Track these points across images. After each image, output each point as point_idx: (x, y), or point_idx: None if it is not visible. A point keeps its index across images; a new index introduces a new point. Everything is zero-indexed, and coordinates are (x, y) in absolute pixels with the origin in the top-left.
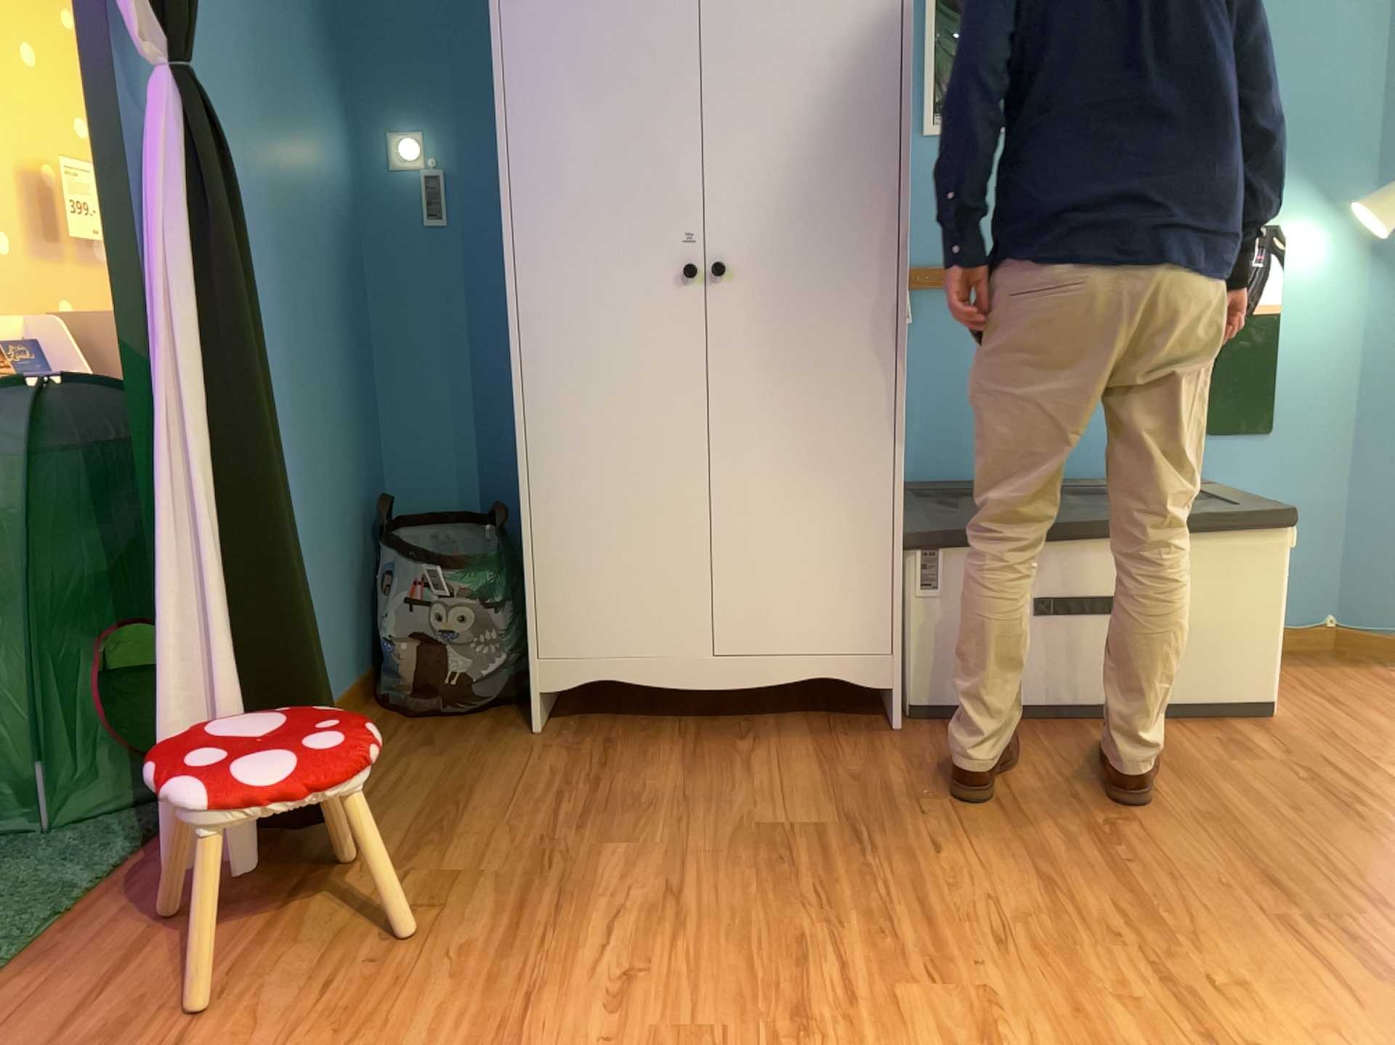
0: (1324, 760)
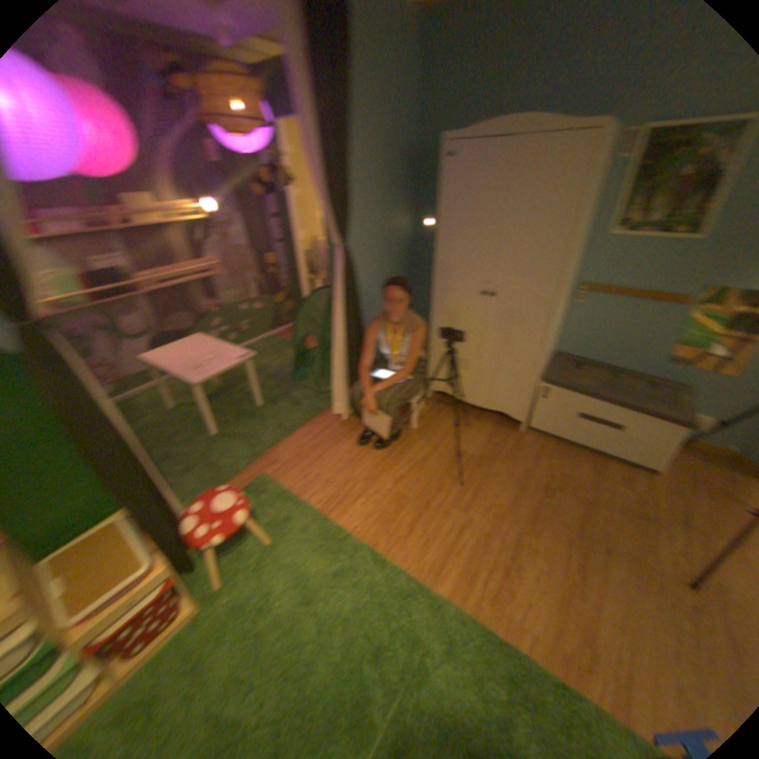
0: (656, 501)
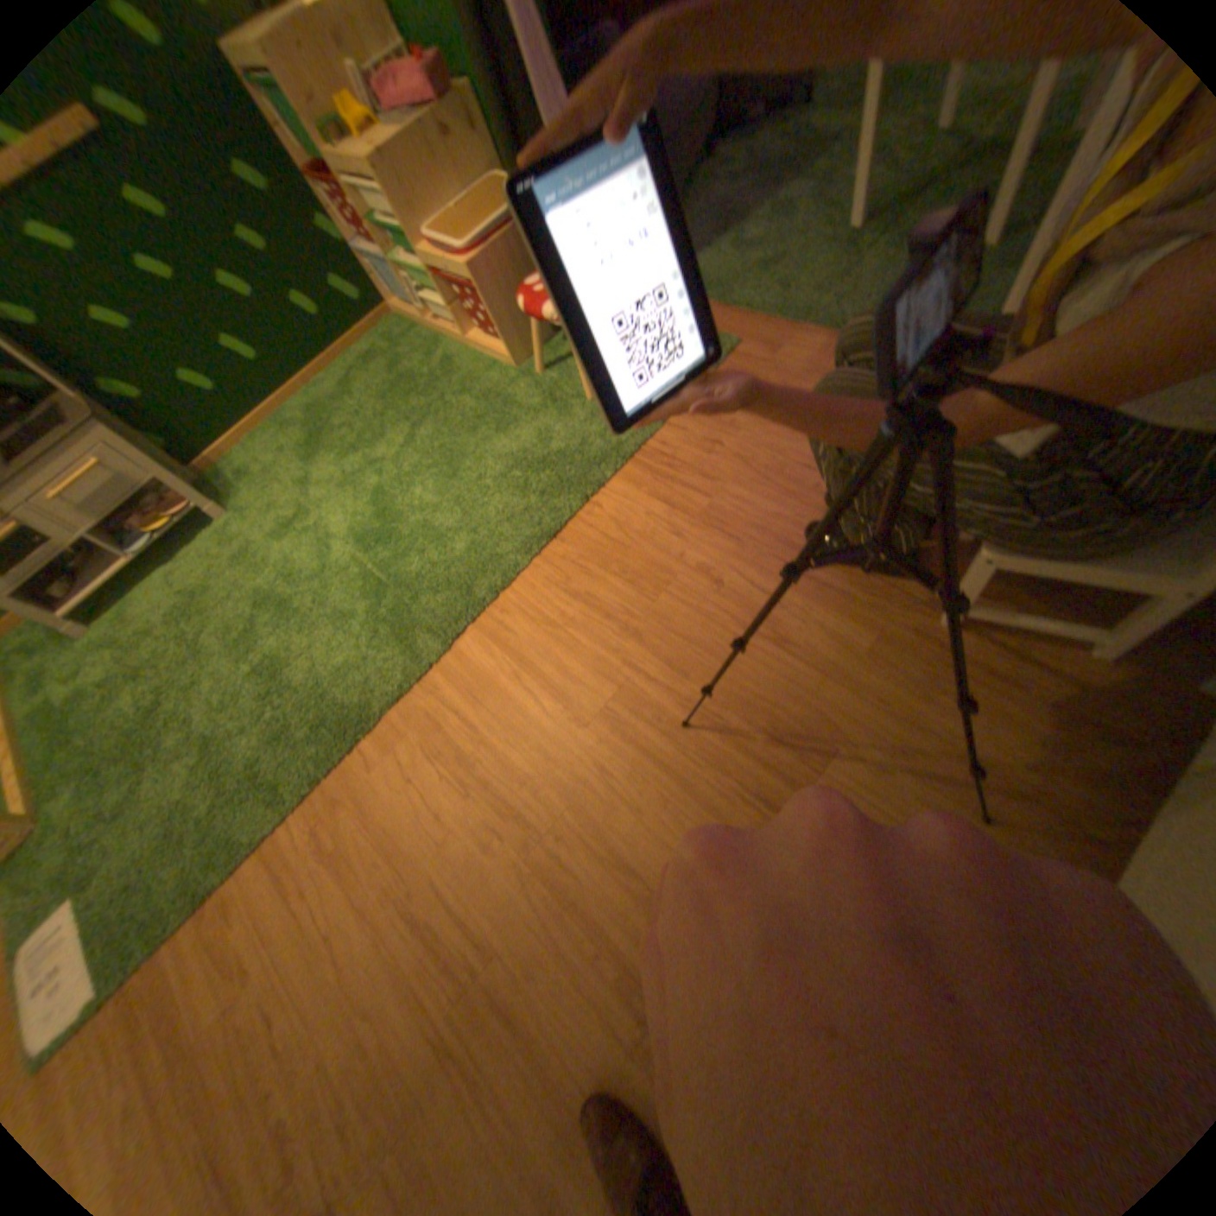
0: None
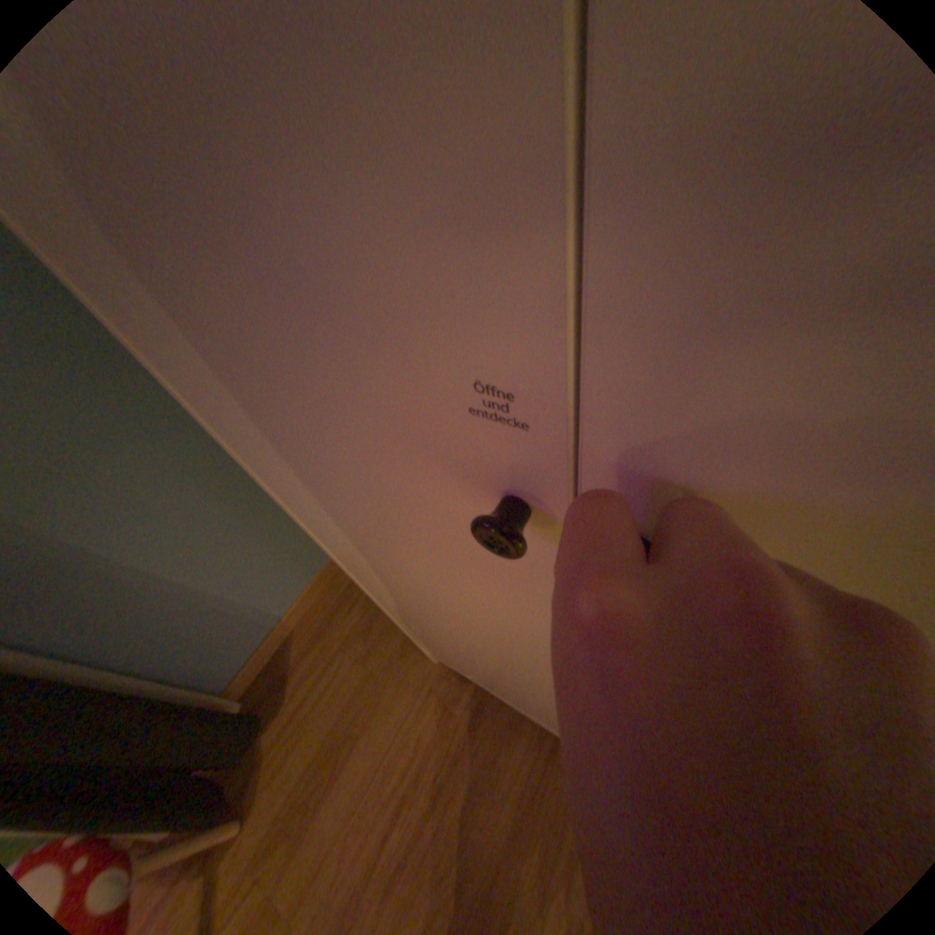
0: None
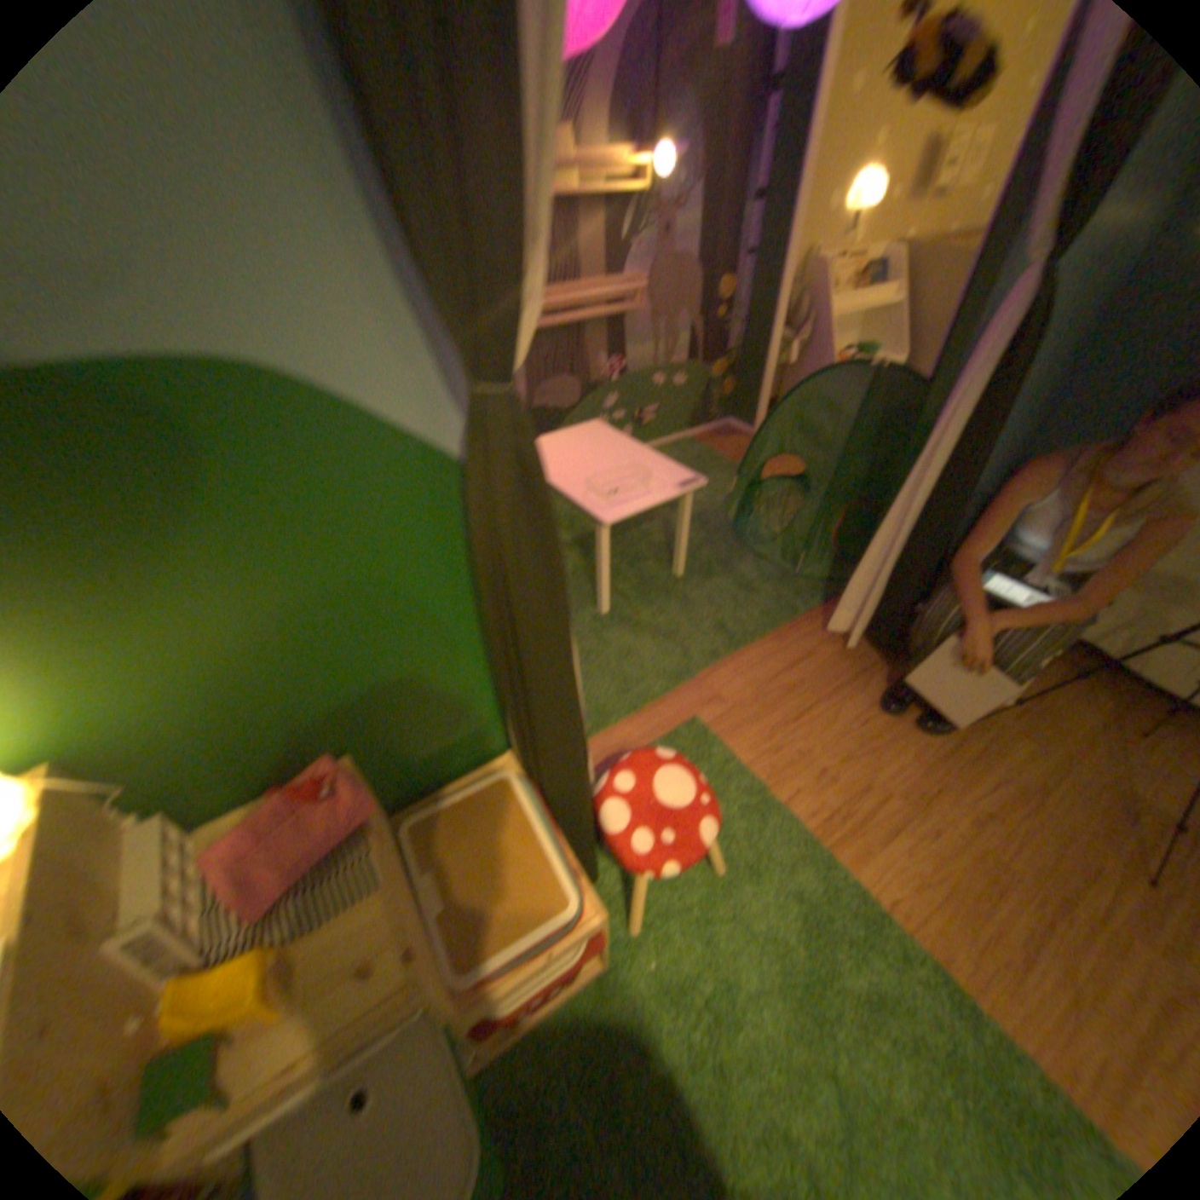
0: None
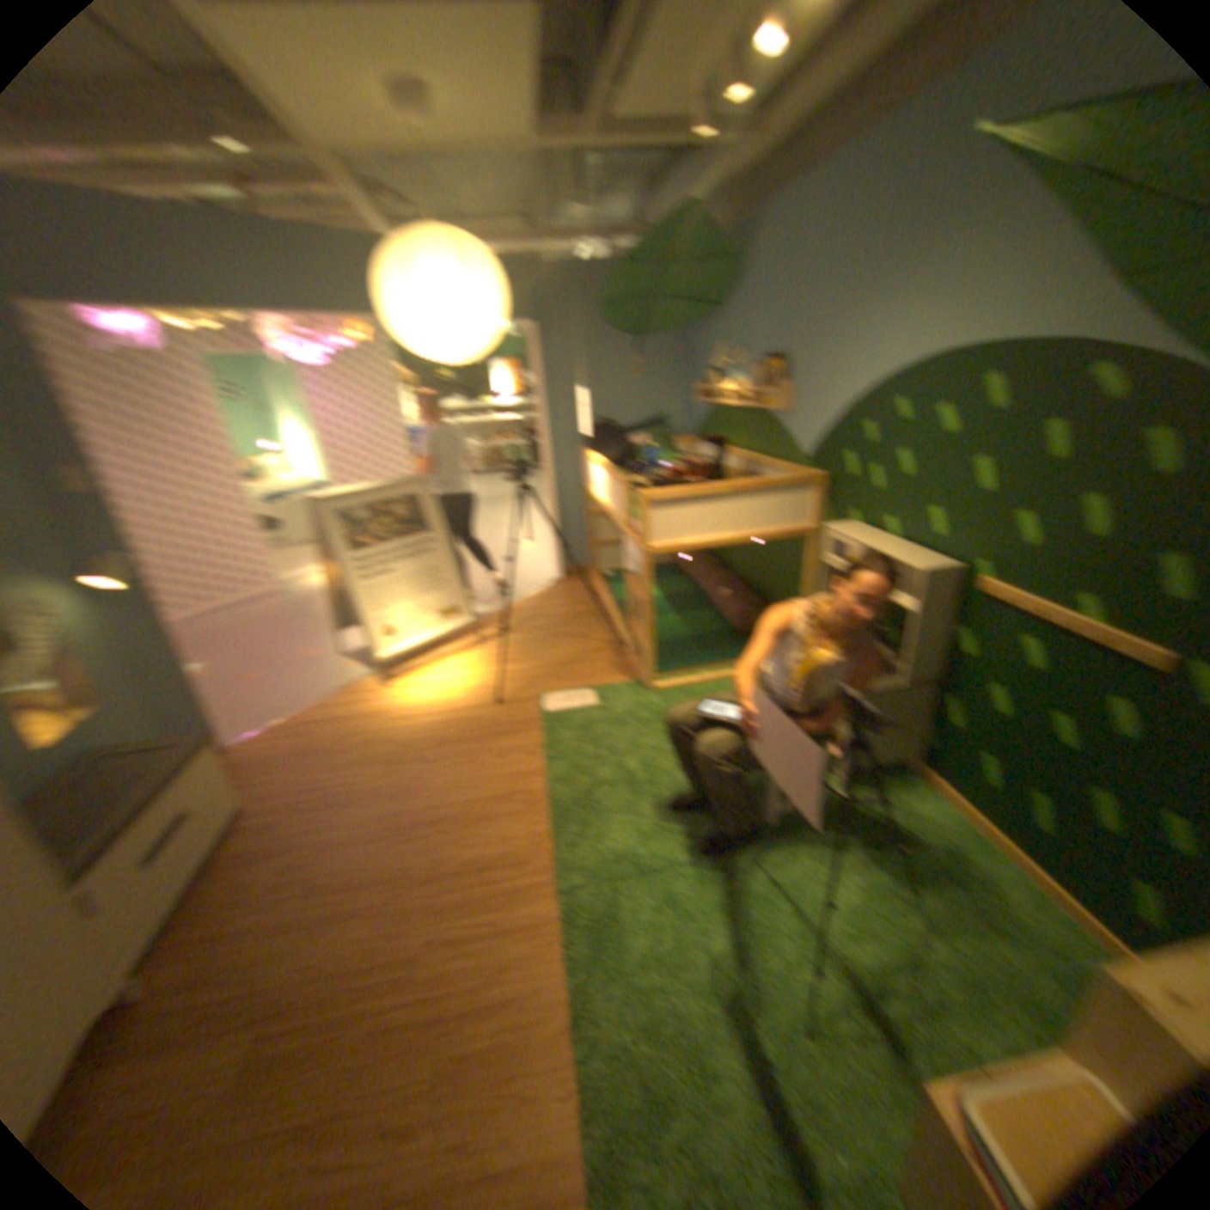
0: (280, 806)
